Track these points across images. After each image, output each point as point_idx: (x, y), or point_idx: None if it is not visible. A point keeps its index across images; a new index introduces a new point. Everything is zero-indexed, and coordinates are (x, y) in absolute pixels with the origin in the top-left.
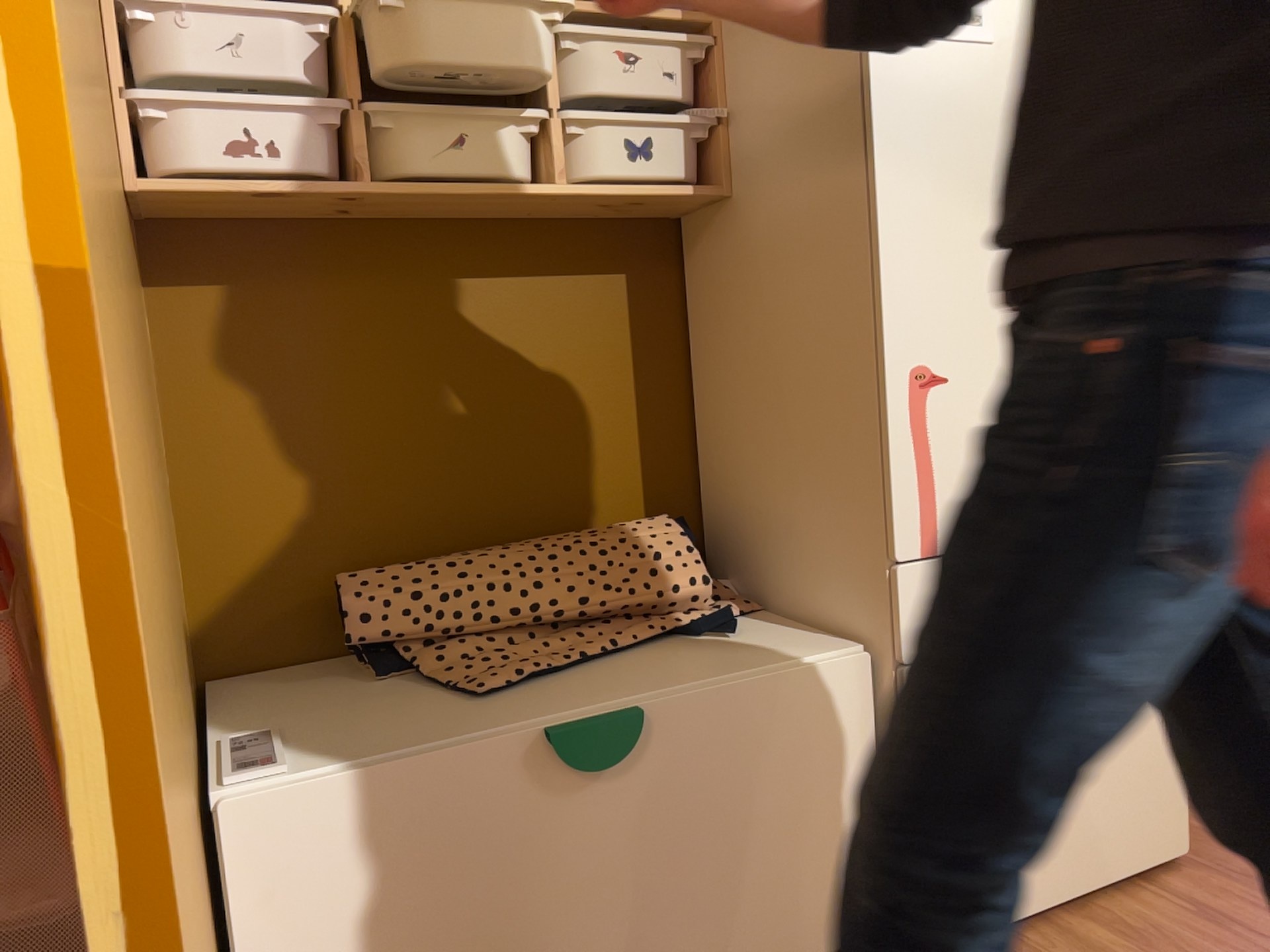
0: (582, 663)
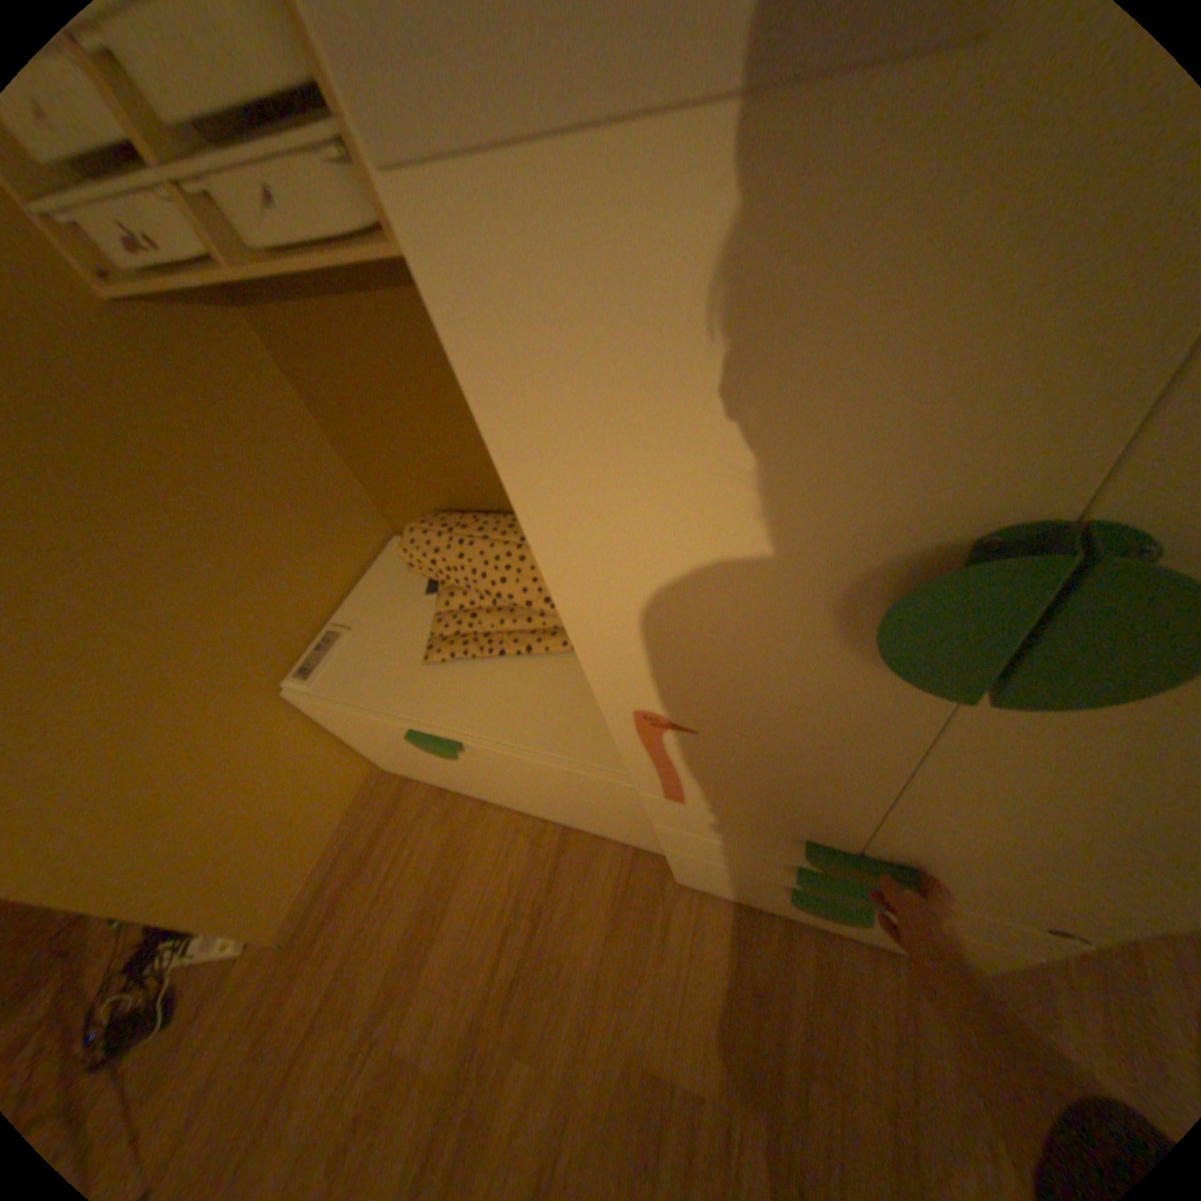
0: (499, 655)
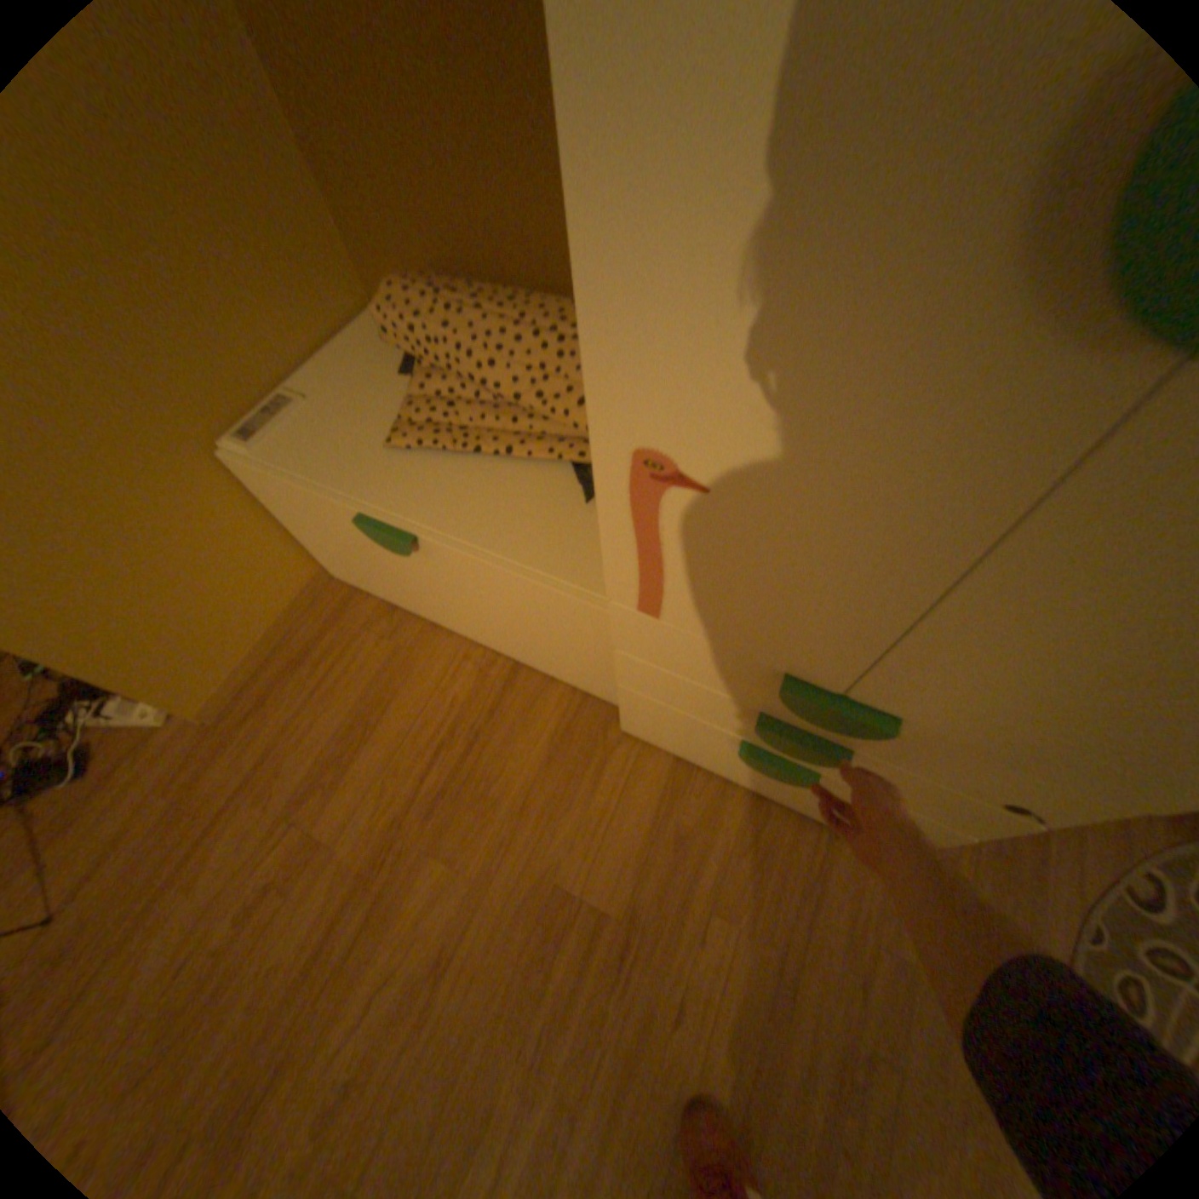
0: (474, 453)
